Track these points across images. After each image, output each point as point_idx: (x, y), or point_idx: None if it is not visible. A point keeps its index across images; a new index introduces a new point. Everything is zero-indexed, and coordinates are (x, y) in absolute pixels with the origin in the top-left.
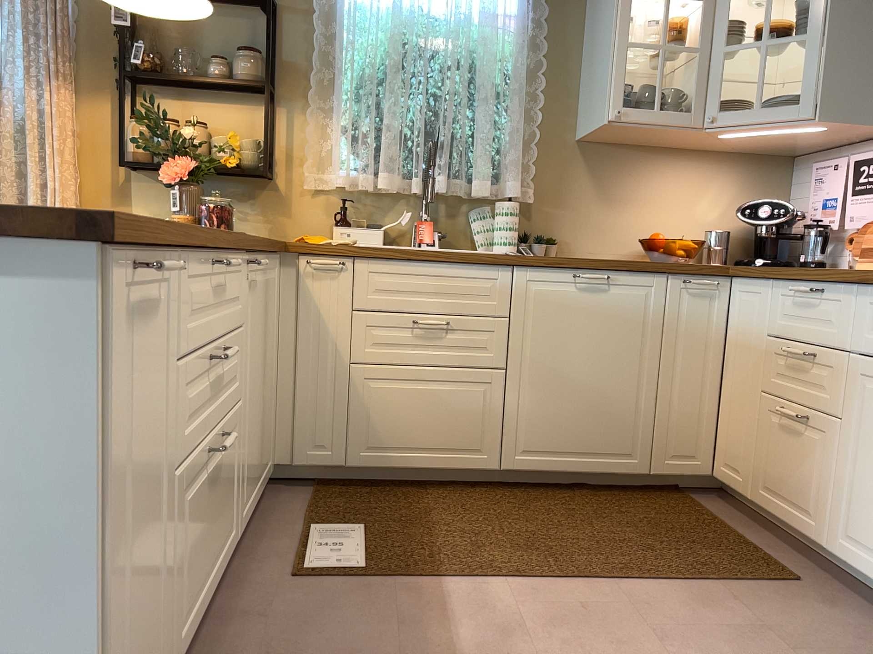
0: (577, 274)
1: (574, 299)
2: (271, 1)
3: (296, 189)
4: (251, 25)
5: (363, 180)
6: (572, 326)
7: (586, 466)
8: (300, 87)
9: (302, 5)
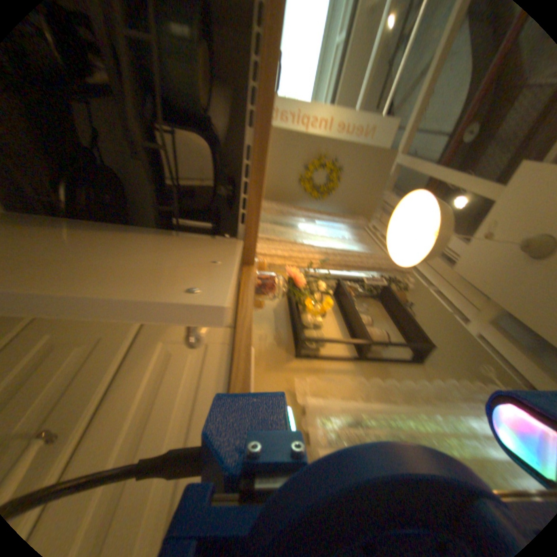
0: None
1: None
2: (431, 350)
3: (290, 380)
4: (400, 352)
5: (319, 439)
6: None
7: None
8: (376, 383)
9: (436, 384)
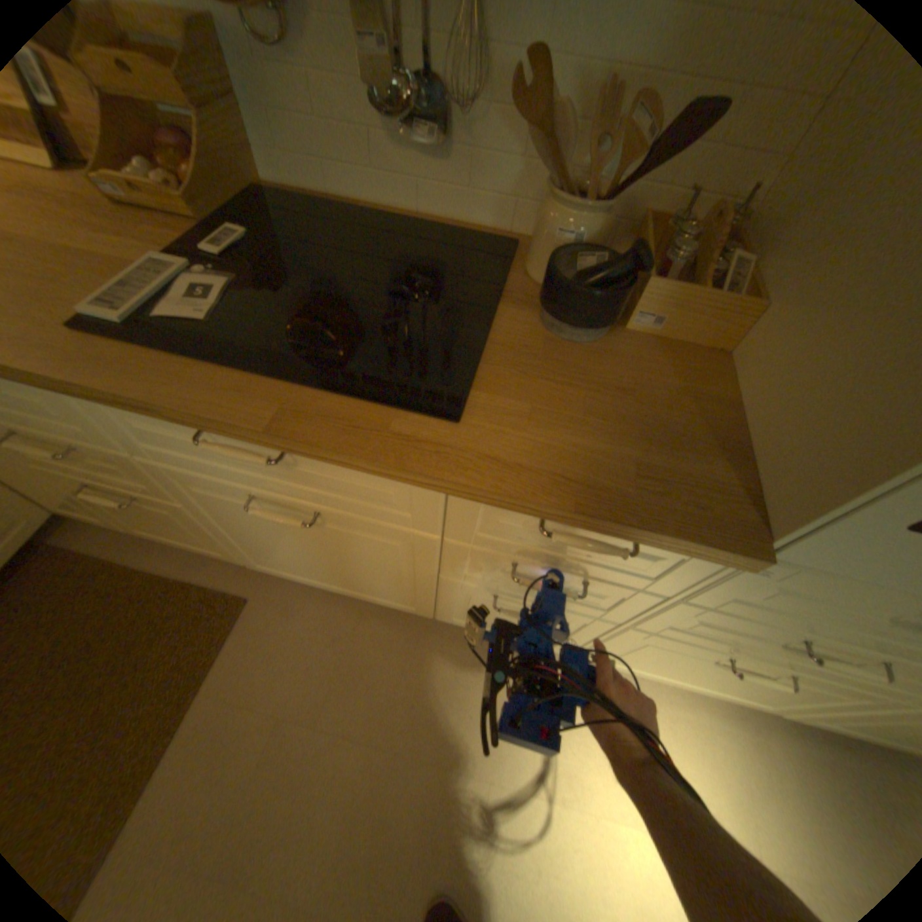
0: None
1: None
2: None
3: None
4: None
5: None
6: None
7: None
8: None
9: None
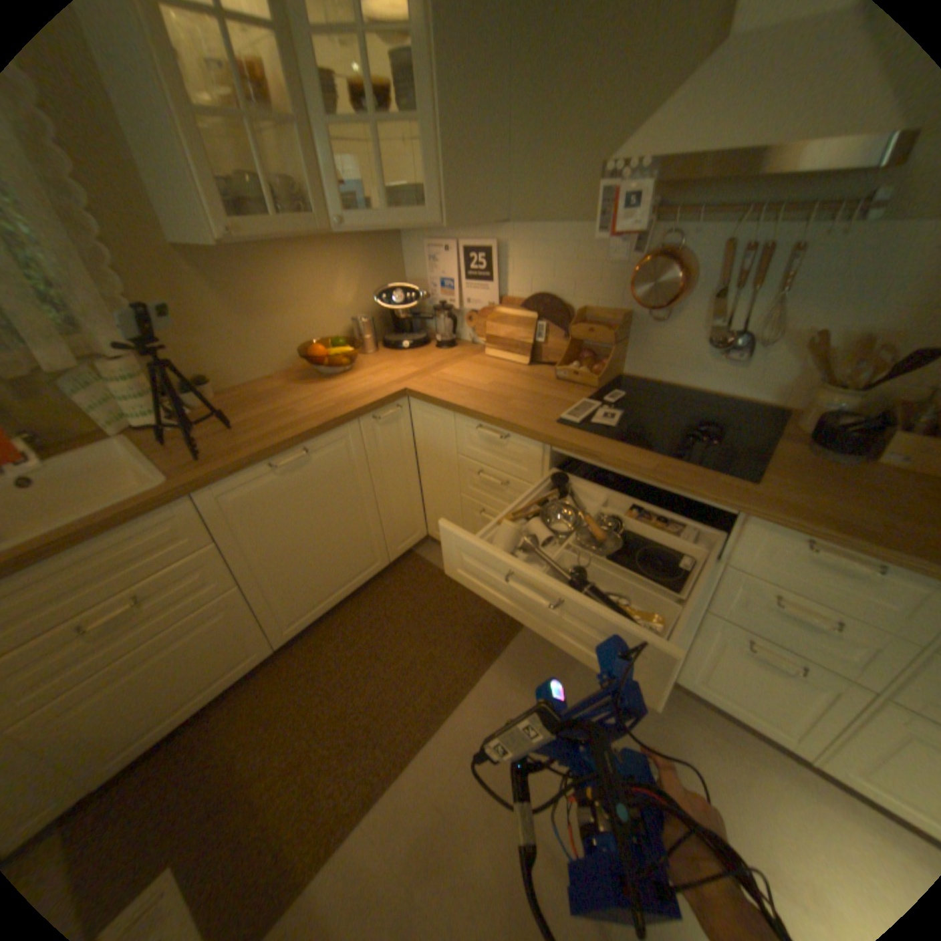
0: (269, 464)
1: (278, 488)
2: None
3: None
4: None
5: None
6: (286, 510)
7: (344, 594)
8: None
9: None
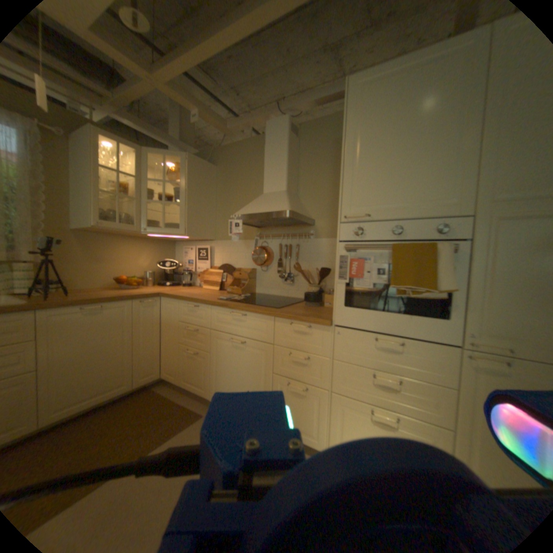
0: (80, 309)
1: (80, 322)
2: None
3: None
4: None
5: None
6: (80, 336)
7: (97, 402)
8: None
9: None
